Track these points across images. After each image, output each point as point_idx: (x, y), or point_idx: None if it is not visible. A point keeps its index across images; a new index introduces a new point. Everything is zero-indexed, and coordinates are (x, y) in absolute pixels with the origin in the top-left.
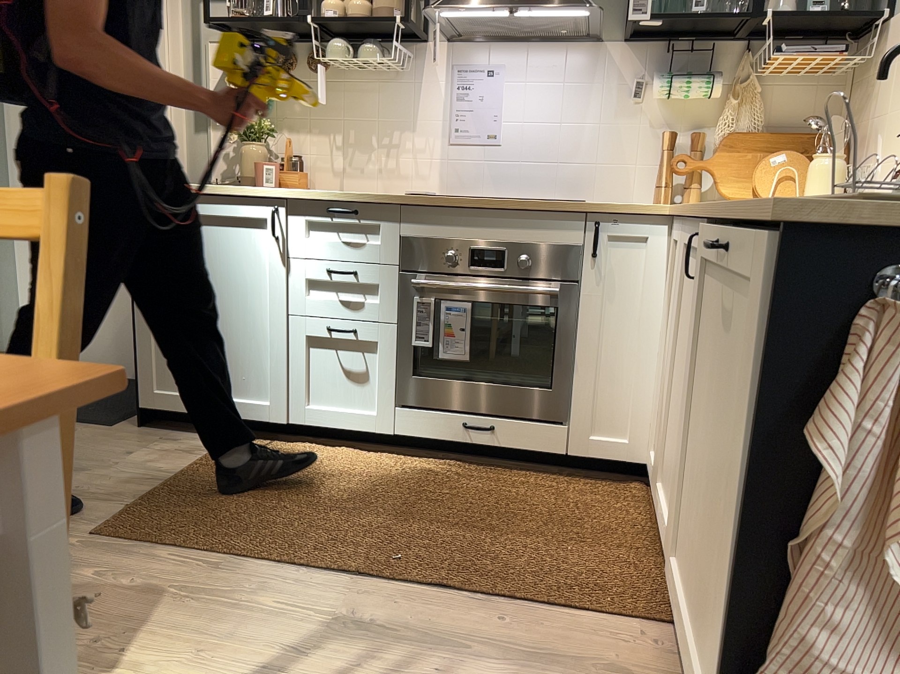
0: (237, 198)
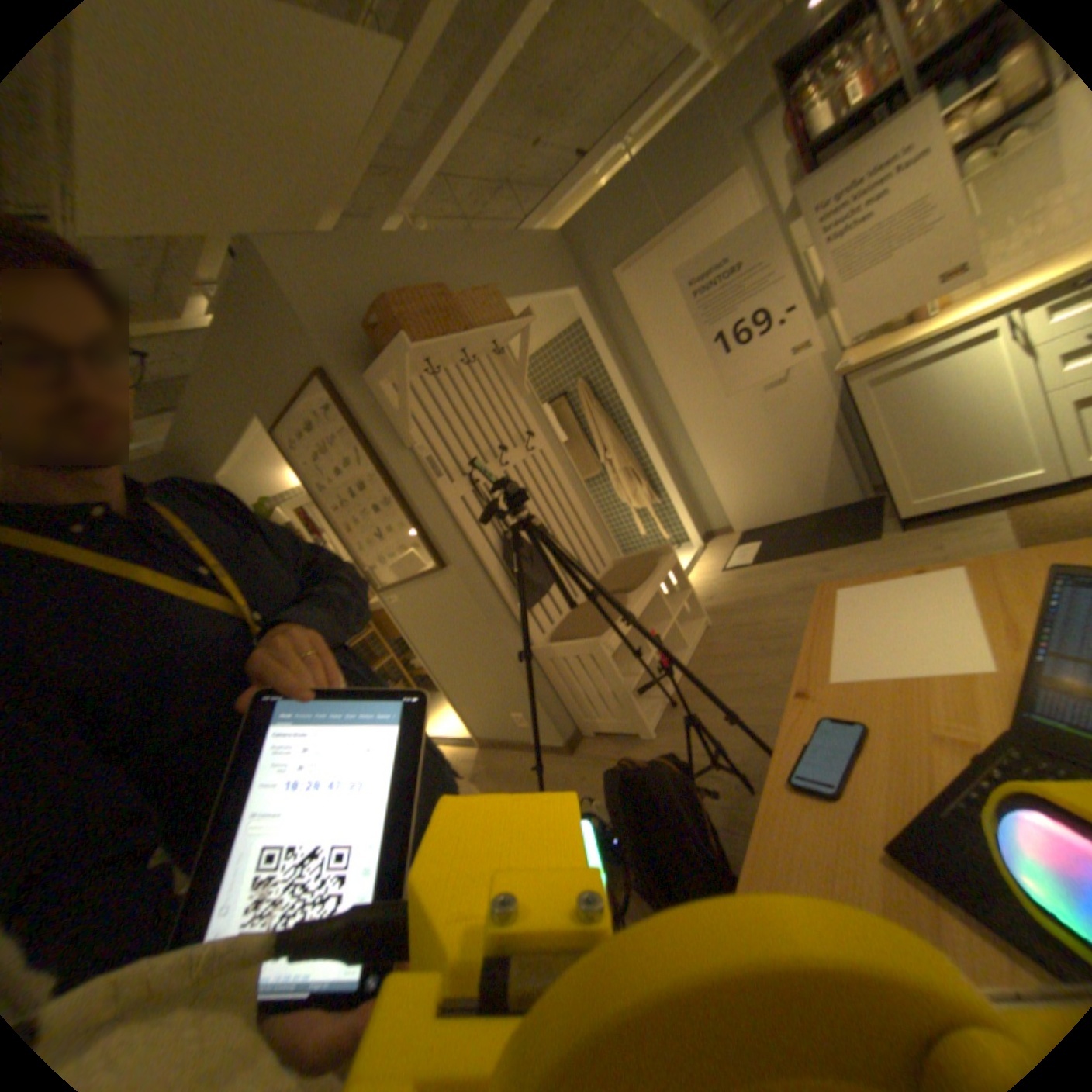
0: (959, 327)
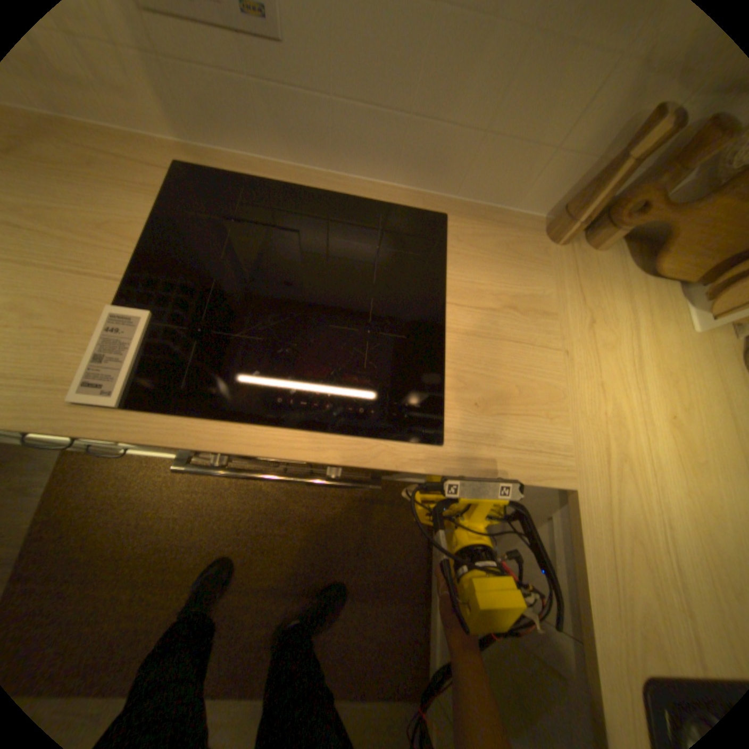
0: None
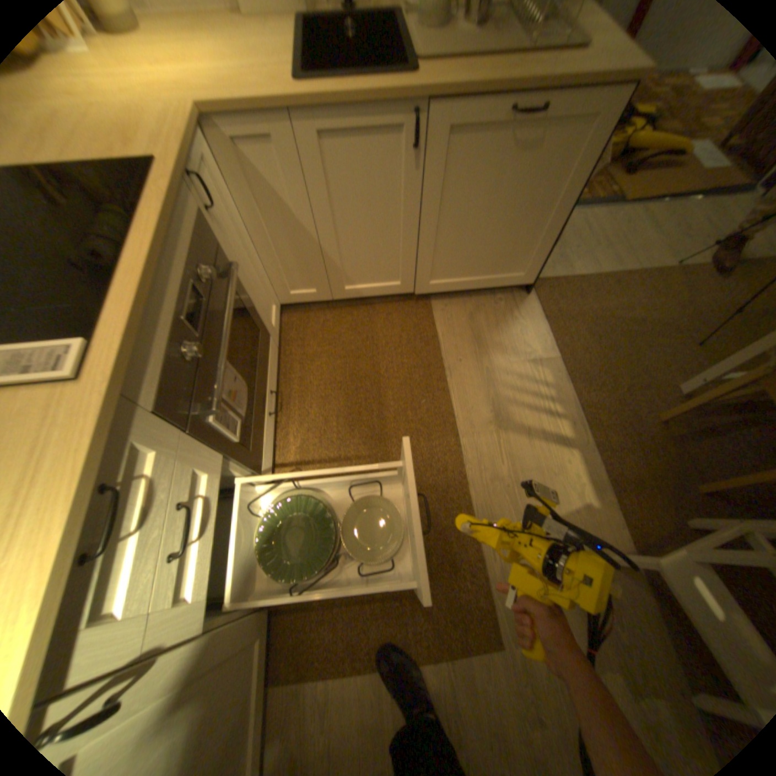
0: None
